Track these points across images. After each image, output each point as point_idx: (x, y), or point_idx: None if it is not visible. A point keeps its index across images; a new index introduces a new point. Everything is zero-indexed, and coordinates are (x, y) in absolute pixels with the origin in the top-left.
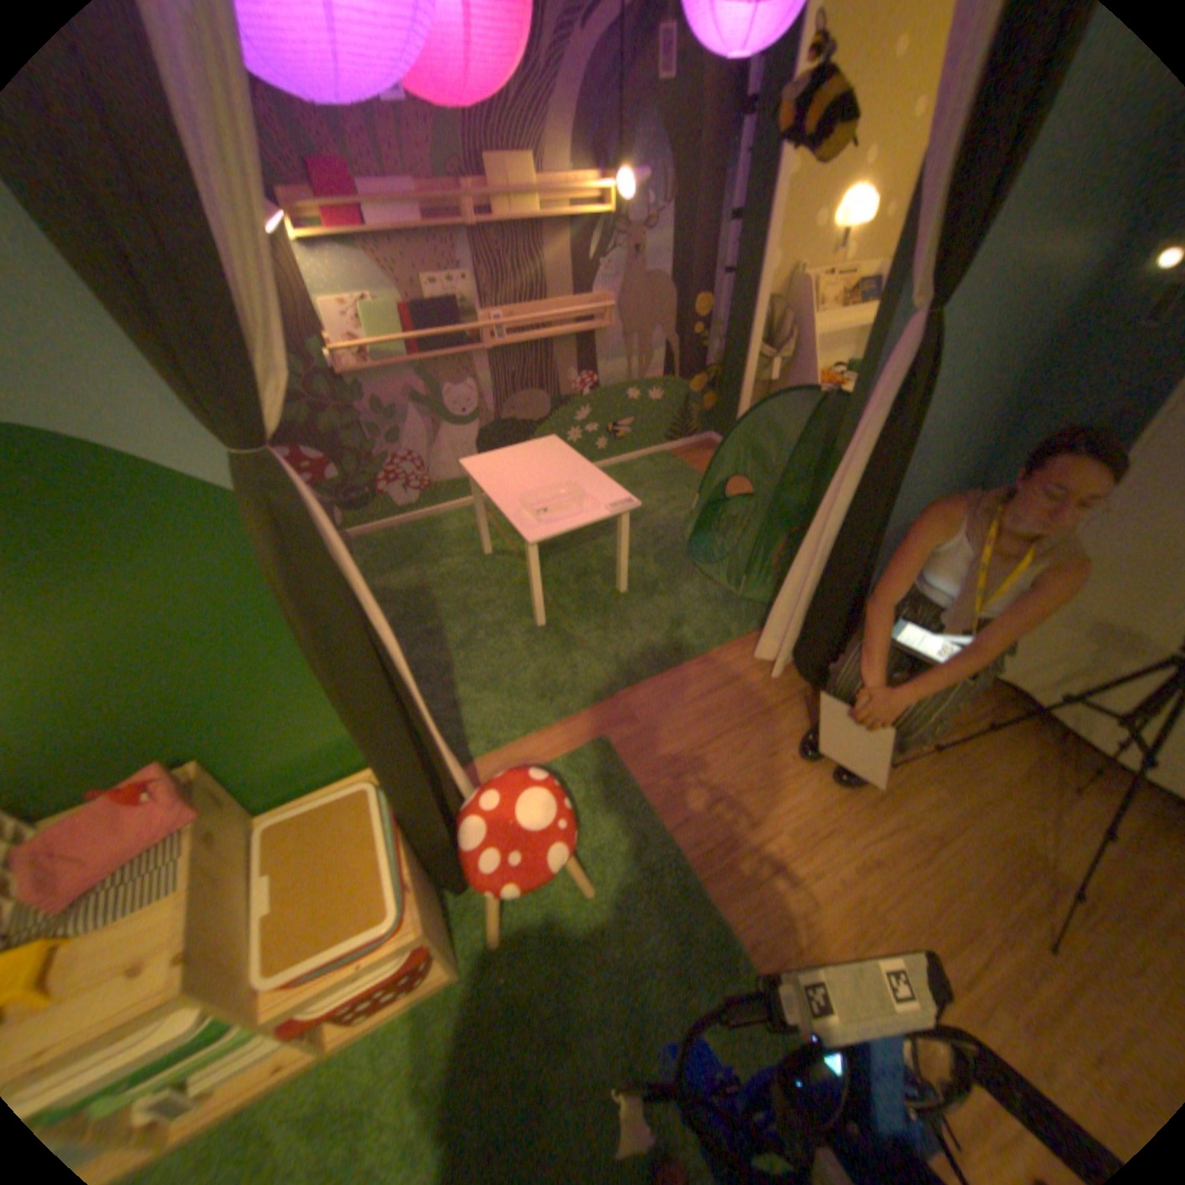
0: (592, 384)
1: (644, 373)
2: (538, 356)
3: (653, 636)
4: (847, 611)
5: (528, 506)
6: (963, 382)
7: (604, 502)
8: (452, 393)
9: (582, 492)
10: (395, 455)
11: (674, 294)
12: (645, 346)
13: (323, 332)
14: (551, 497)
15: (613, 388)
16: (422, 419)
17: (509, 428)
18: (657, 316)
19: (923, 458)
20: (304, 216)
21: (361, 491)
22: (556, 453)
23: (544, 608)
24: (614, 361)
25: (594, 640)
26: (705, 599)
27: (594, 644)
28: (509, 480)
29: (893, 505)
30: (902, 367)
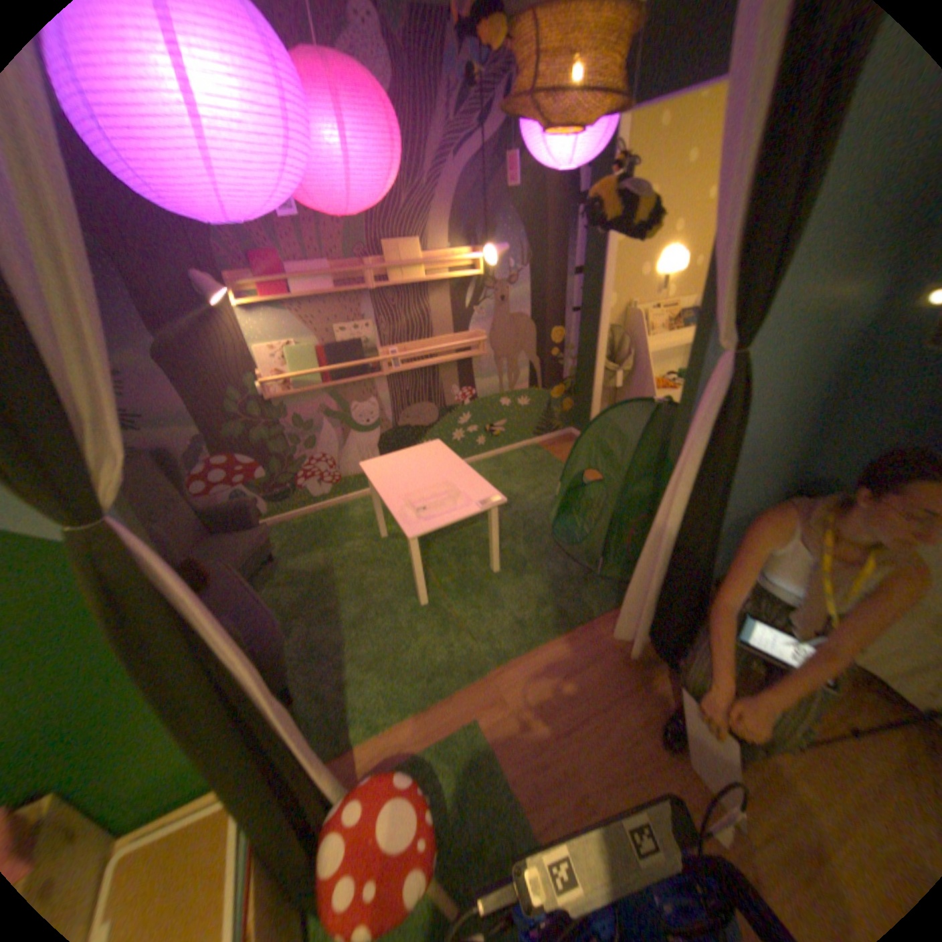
0: (471, 395)
1: (513, 385)
2: (427, 377)
3: (521, 616)
4: (695, 598)
5: (411, 504)
6: (775, 398)
7: (475, 498)
8: (358, 408)
9: (457, 489)
10: (312, 456)
11: (534, 327)
12: (513, 366)
13: (256, 368)
14: (431, 494)
15: (489, 398)
16: (334, 429)
17: (405, 432)
18: (521, 344)
19: (749, 460)
20: (245, 288)
21: (284, 485)
22: (439, 454)
23: (426, 589)
24: (488, 378)
25: (470, 619)
26: (568, 577)
27: (468, 626)
28: (398, 479)
29: (726, 507)
30: (718, 391)
